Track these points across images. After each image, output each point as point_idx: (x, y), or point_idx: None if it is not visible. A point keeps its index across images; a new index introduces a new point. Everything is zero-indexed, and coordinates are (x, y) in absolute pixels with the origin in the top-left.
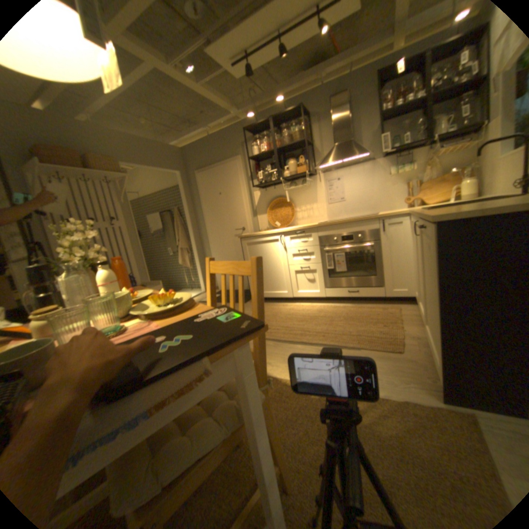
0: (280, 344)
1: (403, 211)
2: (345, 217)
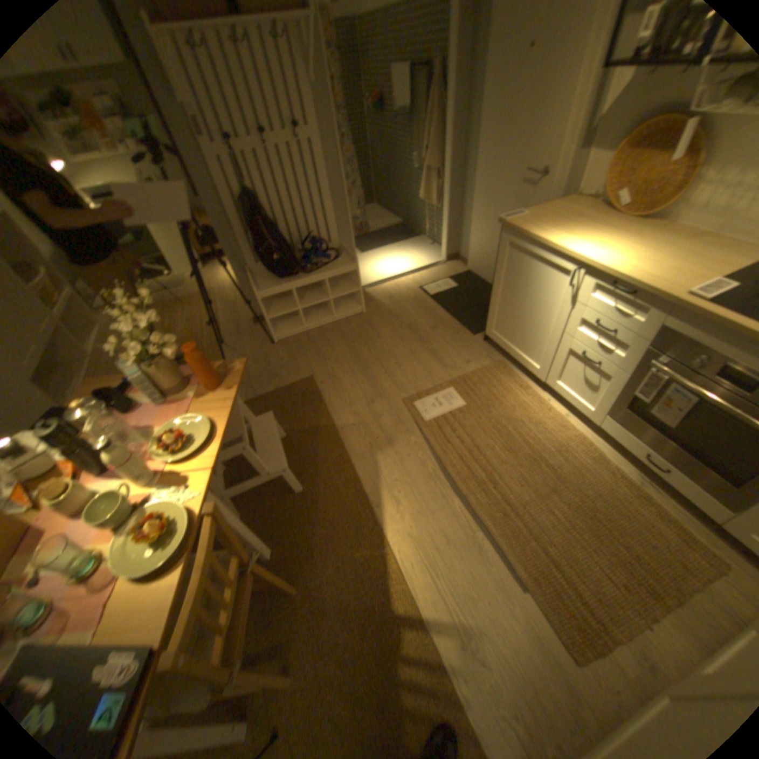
0: (439, 478)
1: None
2: None
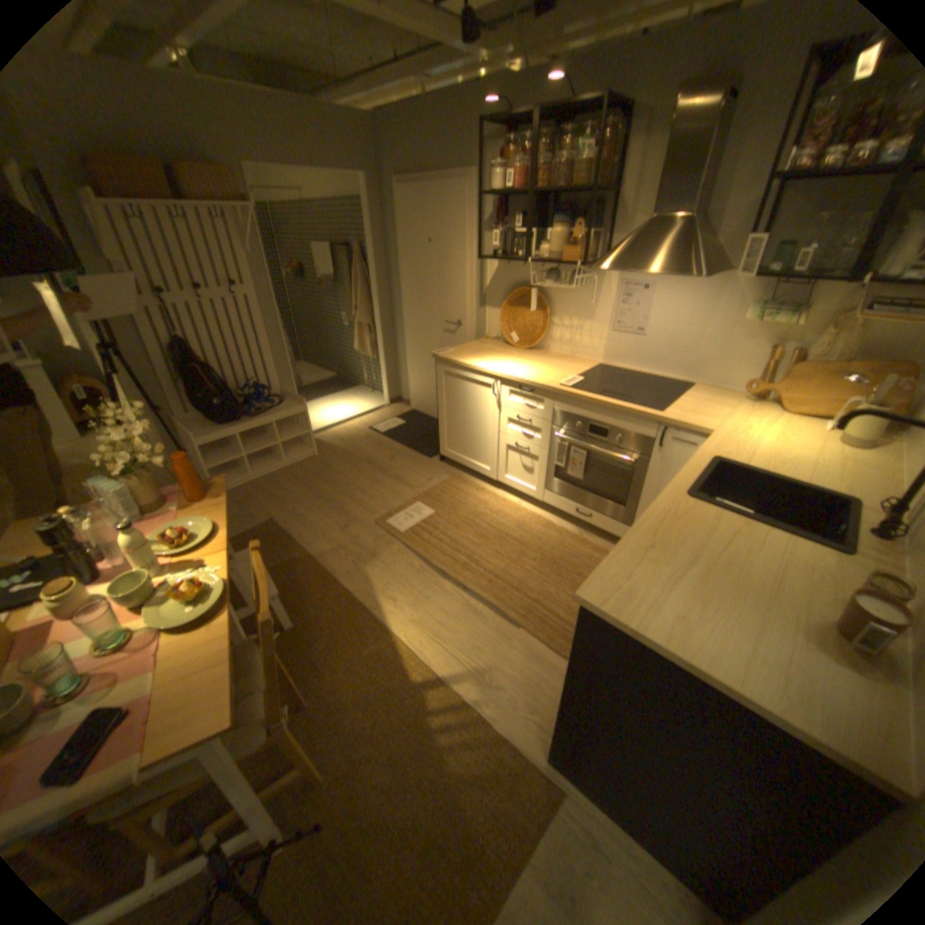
0: (427, 572)
1: (713, 422)
2: (634, 366)
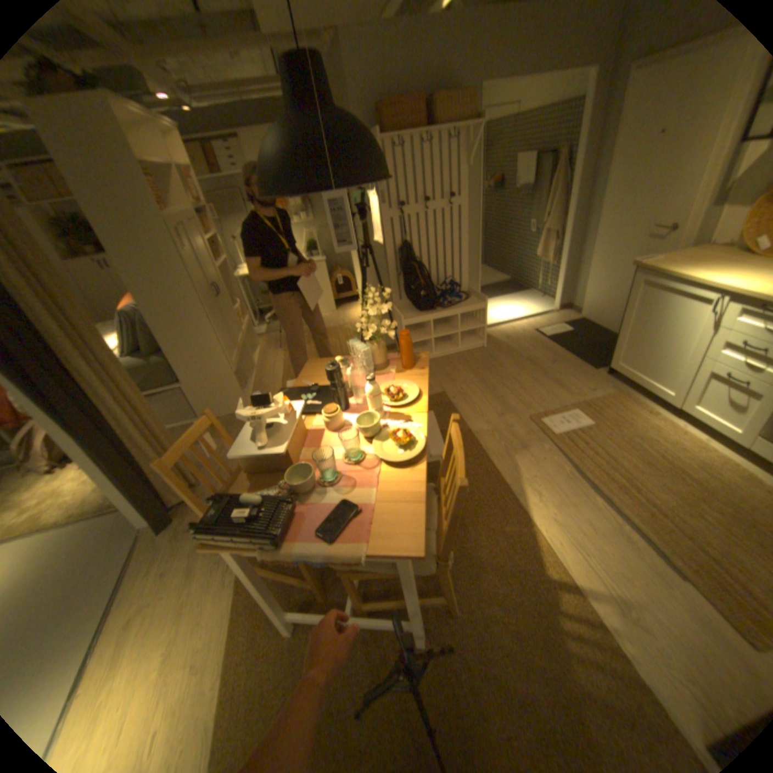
0: (577, 480)
1: None
2: None
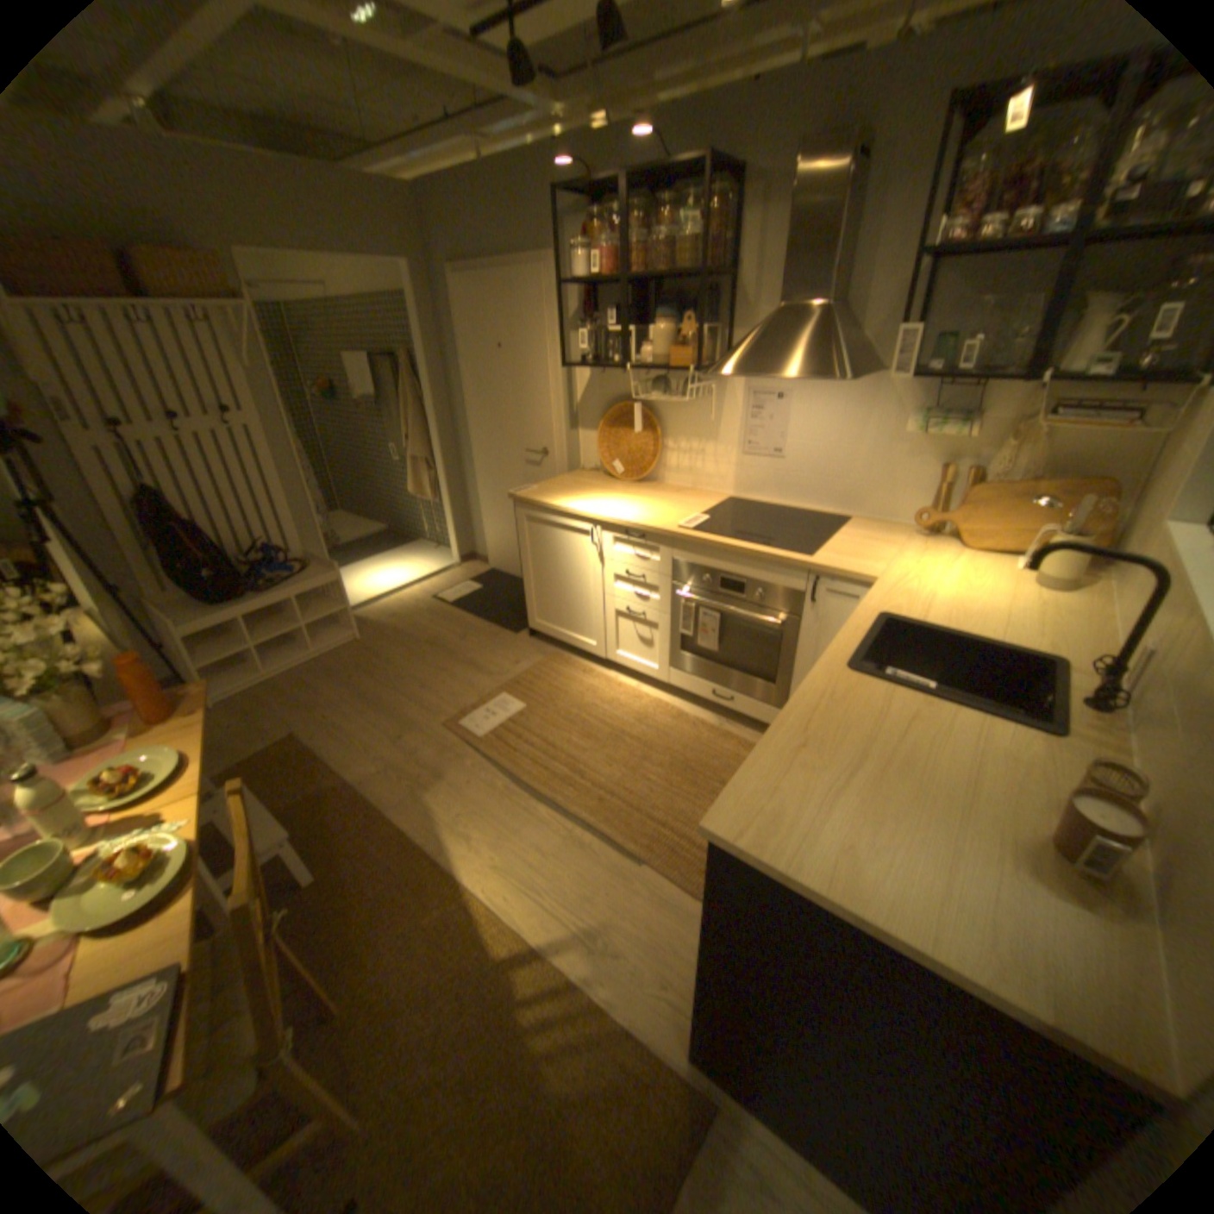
0: (513, 793)
1: (876, 567)
2: (774, 499)
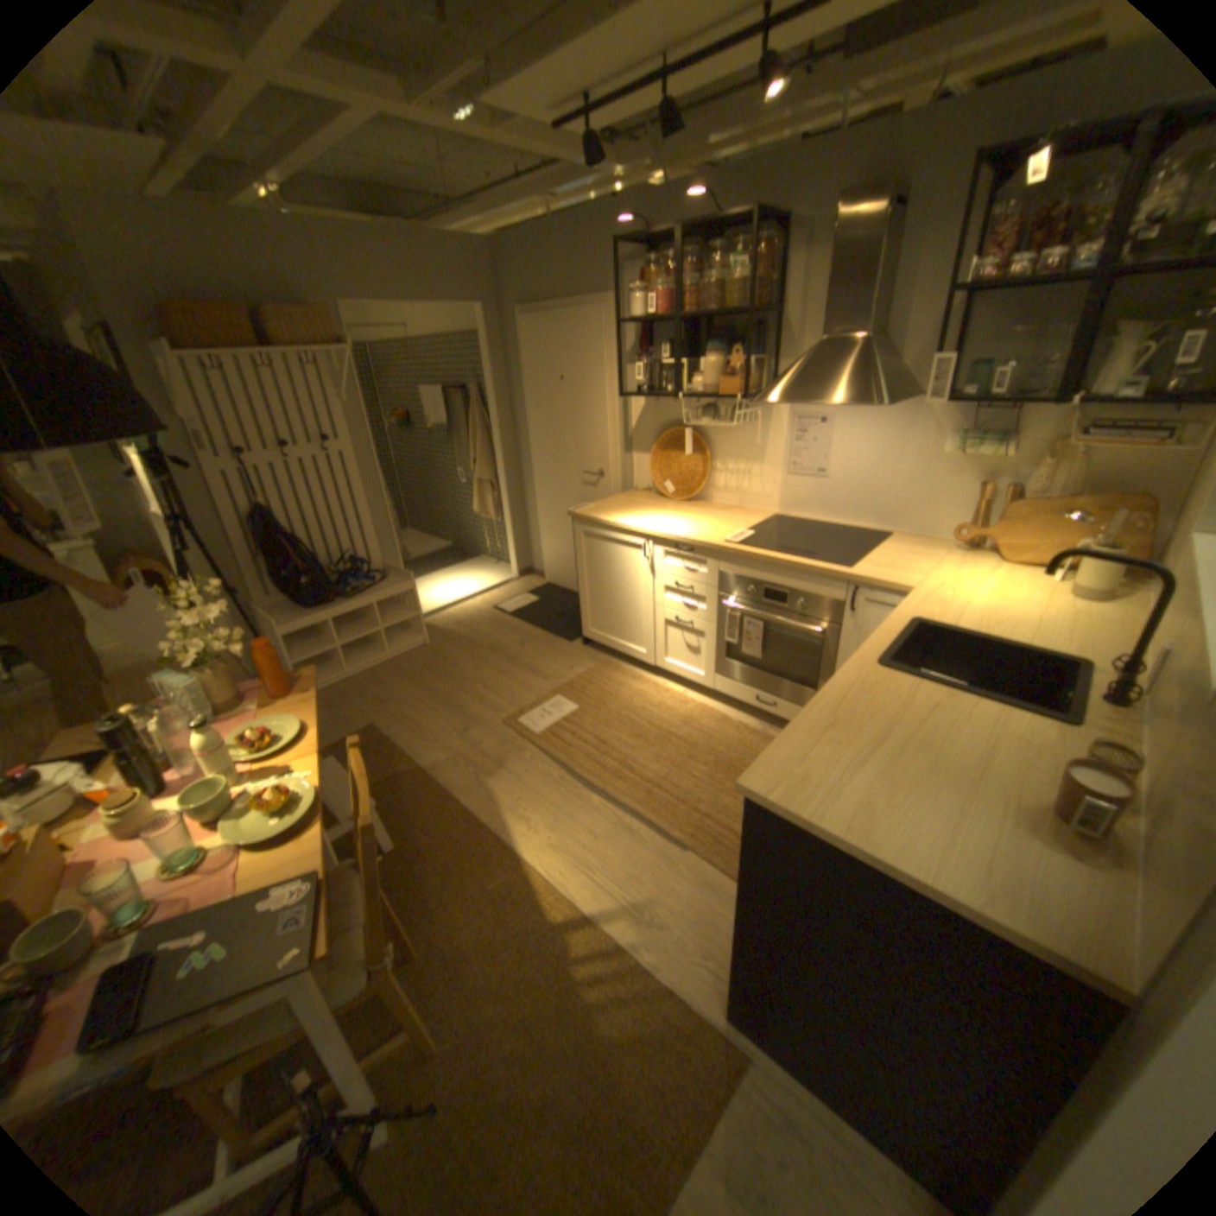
0: (568, 782)
1: (913, 577)
2: (818, 516)
